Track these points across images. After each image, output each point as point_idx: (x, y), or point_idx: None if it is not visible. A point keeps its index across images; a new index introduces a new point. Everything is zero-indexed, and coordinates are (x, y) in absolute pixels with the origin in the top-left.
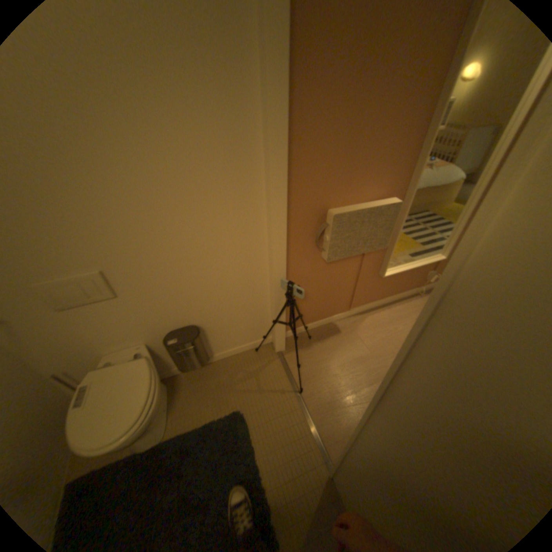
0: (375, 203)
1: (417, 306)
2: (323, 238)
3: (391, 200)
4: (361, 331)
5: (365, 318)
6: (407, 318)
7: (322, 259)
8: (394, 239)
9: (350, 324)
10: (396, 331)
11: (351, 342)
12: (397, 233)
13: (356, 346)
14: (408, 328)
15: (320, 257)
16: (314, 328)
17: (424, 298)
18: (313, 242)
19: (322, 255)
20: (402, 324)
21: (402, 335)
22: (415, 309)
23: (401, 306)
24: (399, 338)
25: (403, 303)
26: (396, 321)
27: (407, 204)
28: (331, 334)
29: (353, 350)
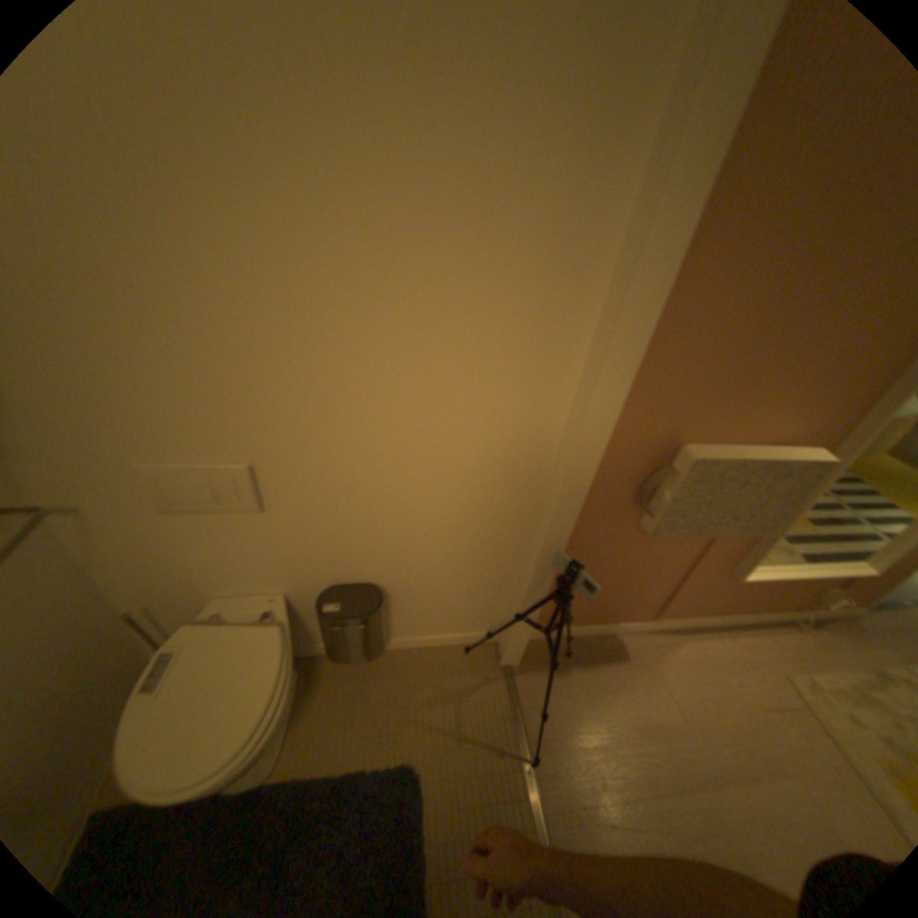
0: (781, 450)
1: (792, 649)
2: (656, 492)
3: (815, 452)
4: (671, 670)
5: (683, 644)
6: (769, 669)
7: (643, 527)
8: (791, 521)
9: (652, 649)
10: (744, 692)
11: (648, 687)
12: (800, 510)
13: (658, 699)
14: (769, 692)
15: (640, 522)
16: (580, 637)
17: (808, 635)
18: (632, 492)
19: (646, 521)
20: (757, 680)
21: (756, 704)
22: (787, 654)
23: (758, 639)
24: (749, 709)
25: (764, 635)
26: (745, 669)
27: (841, 463)
28: (612, 659)
29: (650, 705)
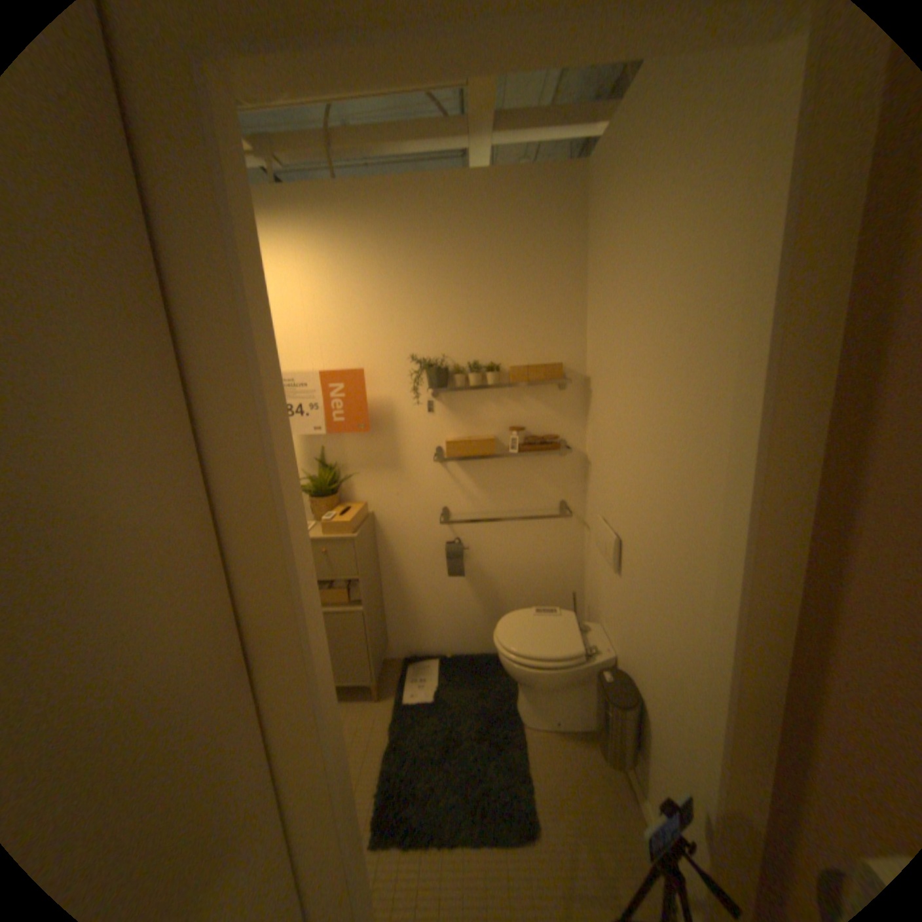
0: None
1: None
2: None
3: None
4: None
5: None
6: None
7: None
8: None
9: None
10: None
11: None
12: None
13: None
14: None
15: None
16: None
17: None
18: None
19: None
20: None
21: None
22: None
23: None
24: None
25: None
26: None
27: None
28: None
29: None
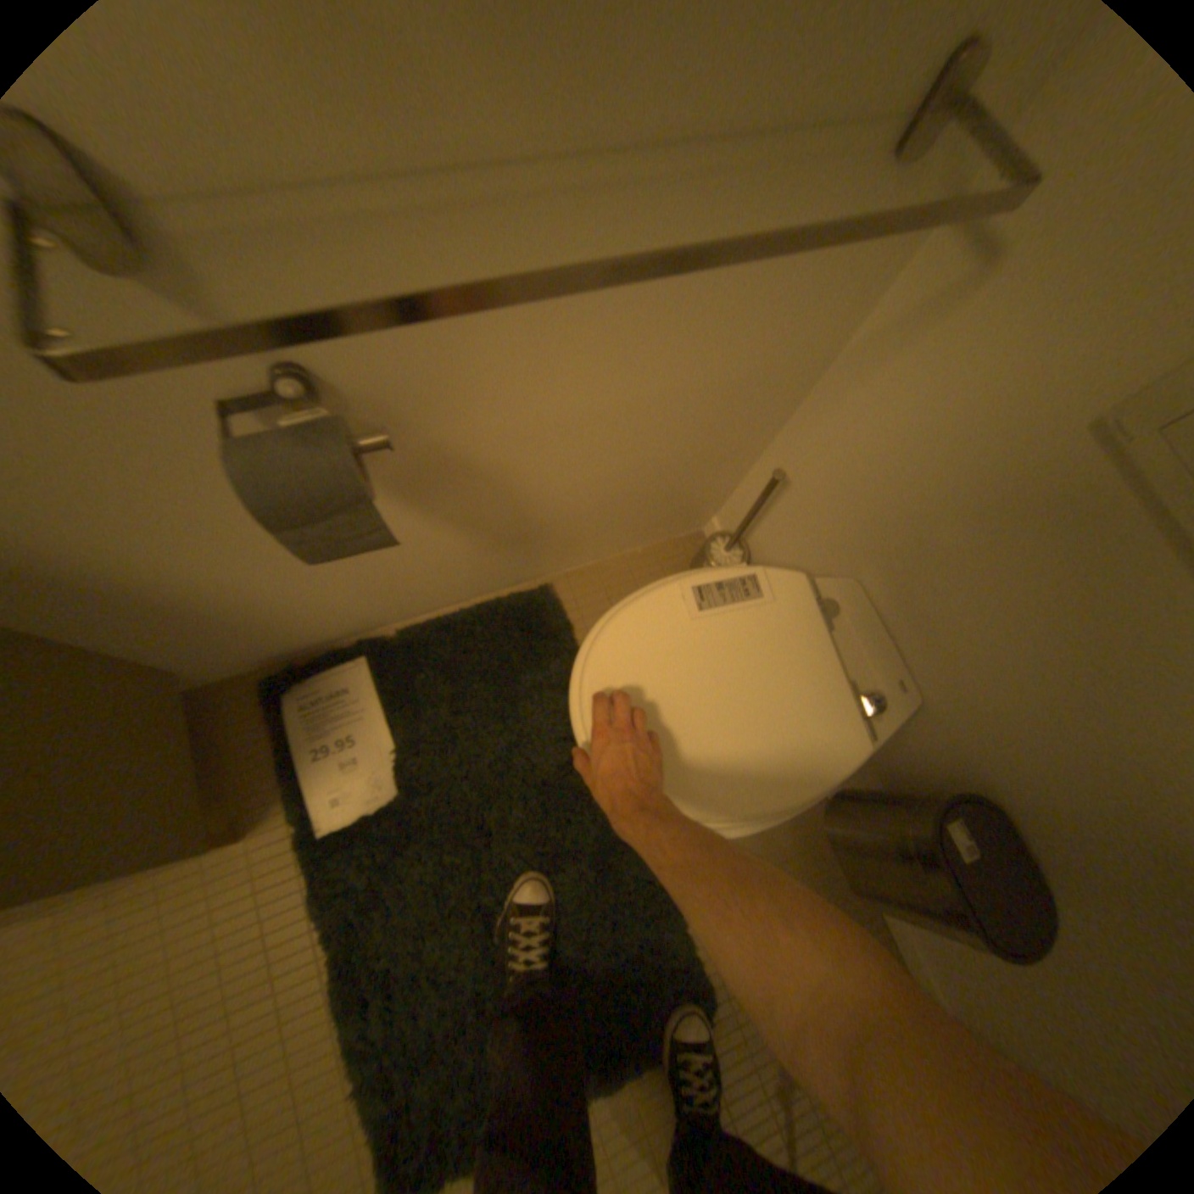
0: None
1: None
2: None
3: None
4: None
5: None
6: None
7: None
8: None
9: None
10: None
11: None
12: None
13: None
14: None
15: None
16: None
17: None
18: None
19: None
20: None
21: None
22: None
23: None
24: None
25: None
26: None
27: None
28: None
29: None
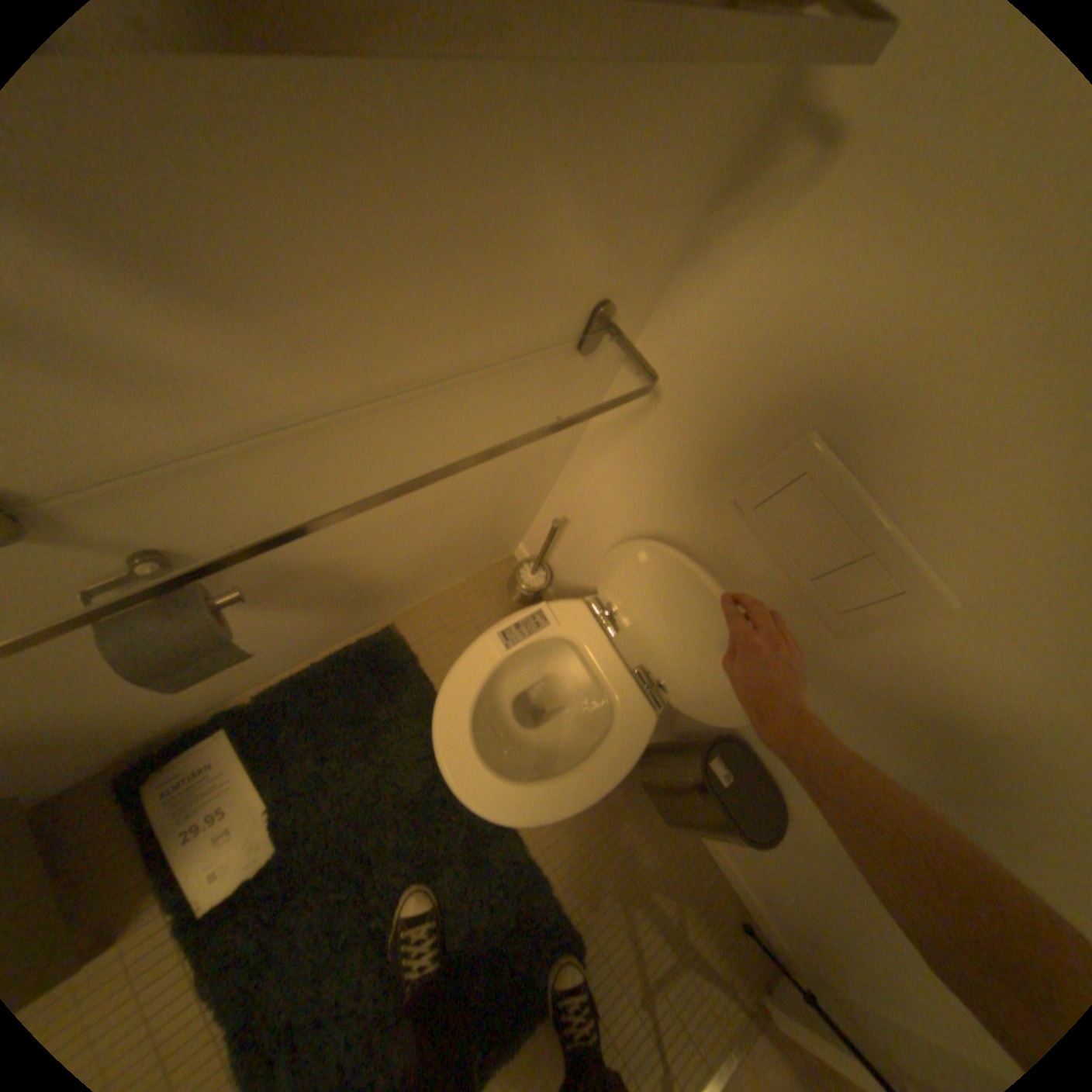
0: None
1: None
2: None
3: None
4: None
5: None
6: None
7: None
8: None
9: None
10: None
11: None
12: None
13: None
14: None
15: None
16: None
17: None
18: None
19: None
20: None
21: None
22: None
23: None
24: None
25: None
26: None
27: None
28: None
29: None
